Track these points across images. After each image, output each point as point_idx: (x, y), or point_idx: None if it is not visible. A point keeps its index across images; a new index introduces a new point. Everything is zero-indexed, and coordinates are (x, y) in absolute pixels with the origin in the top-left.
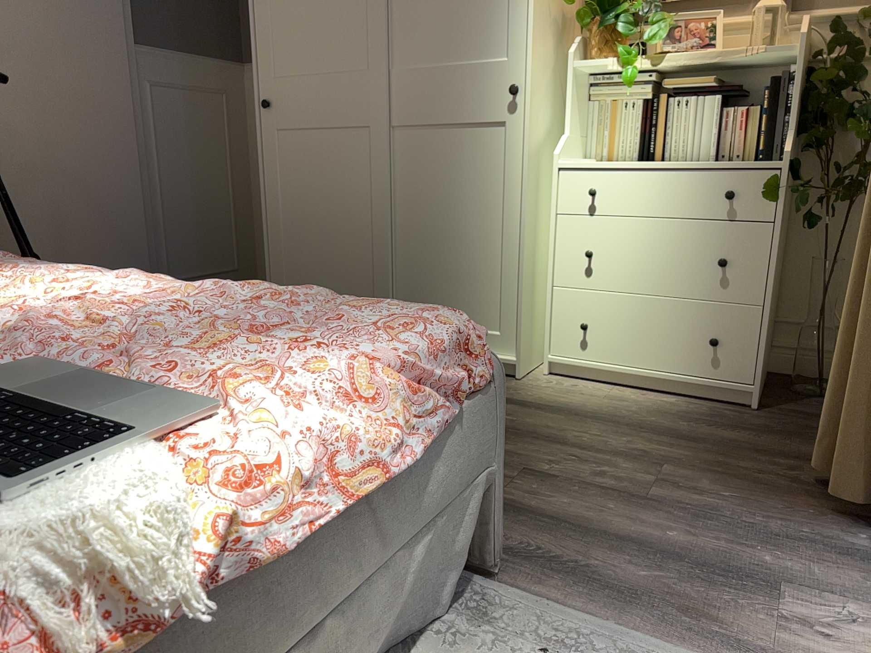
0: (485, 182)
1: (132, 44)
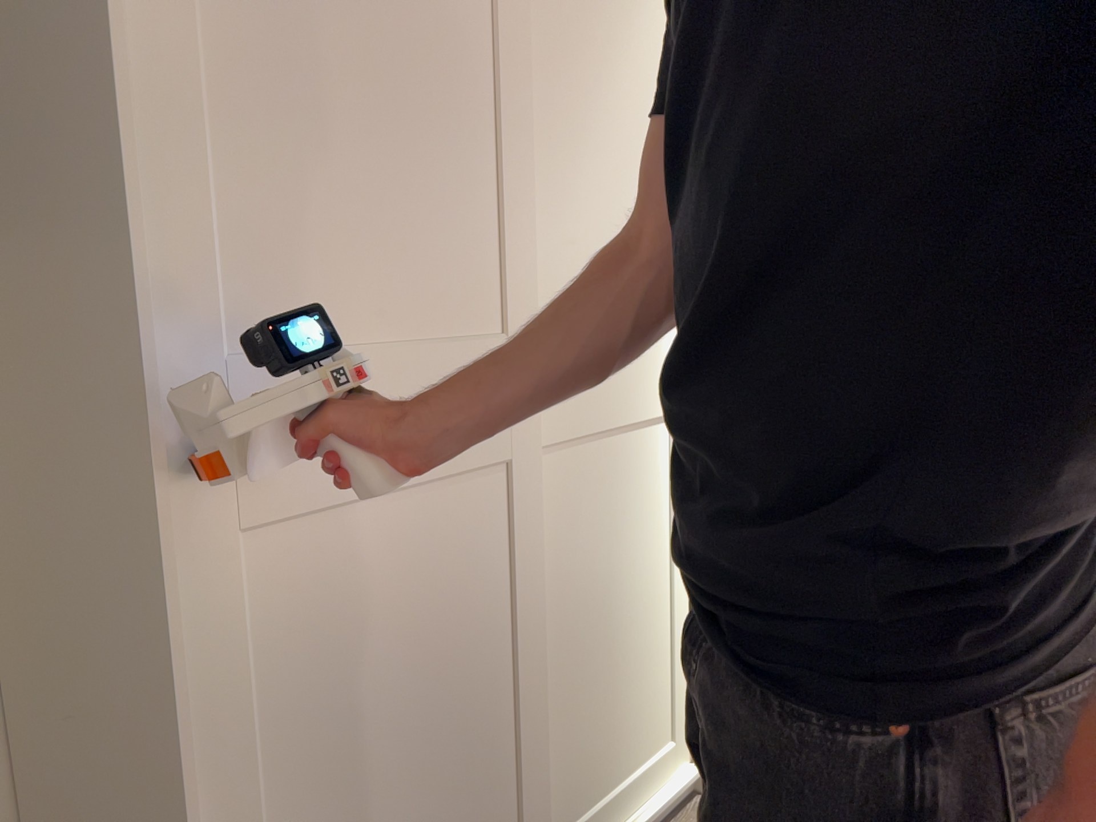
0: (648, 507)
1: None
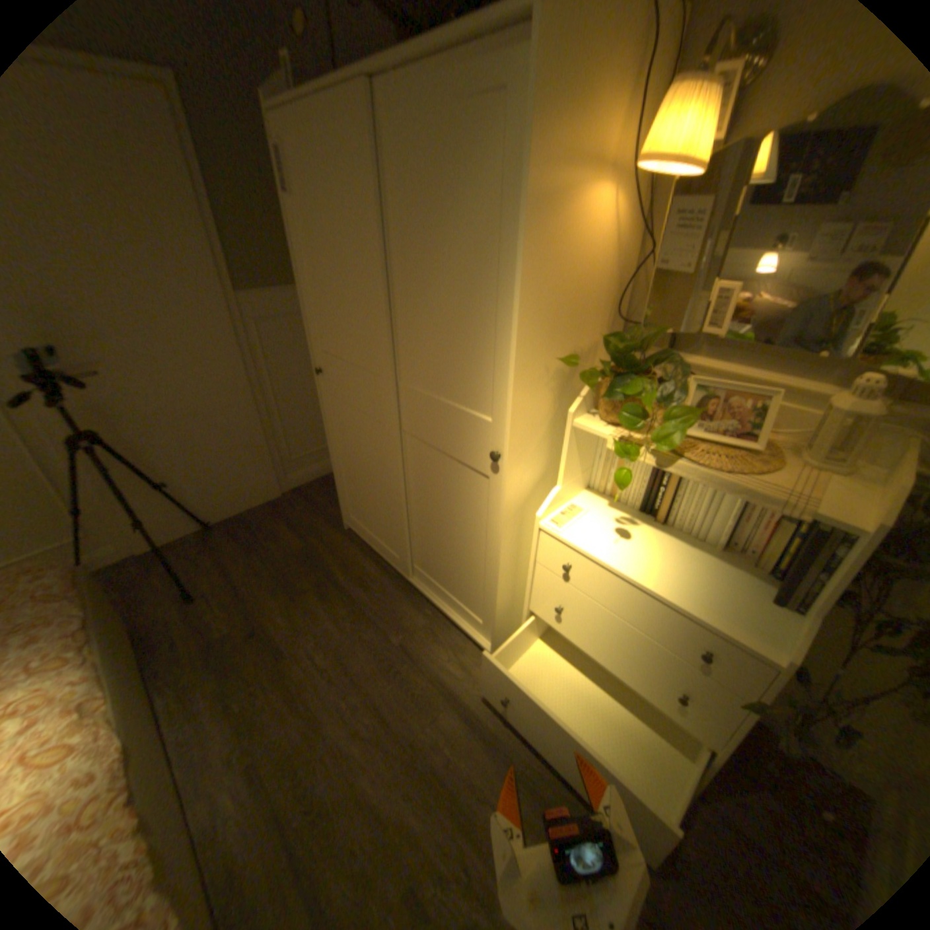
0: (473, 515)
1: (228, 292)
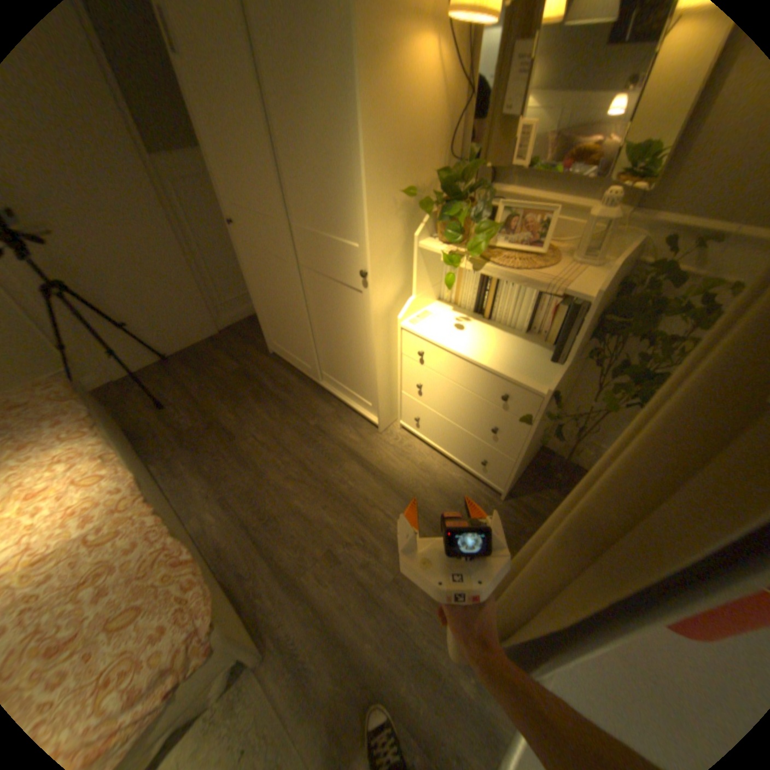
0: (355, 324)
1: (143, 156)
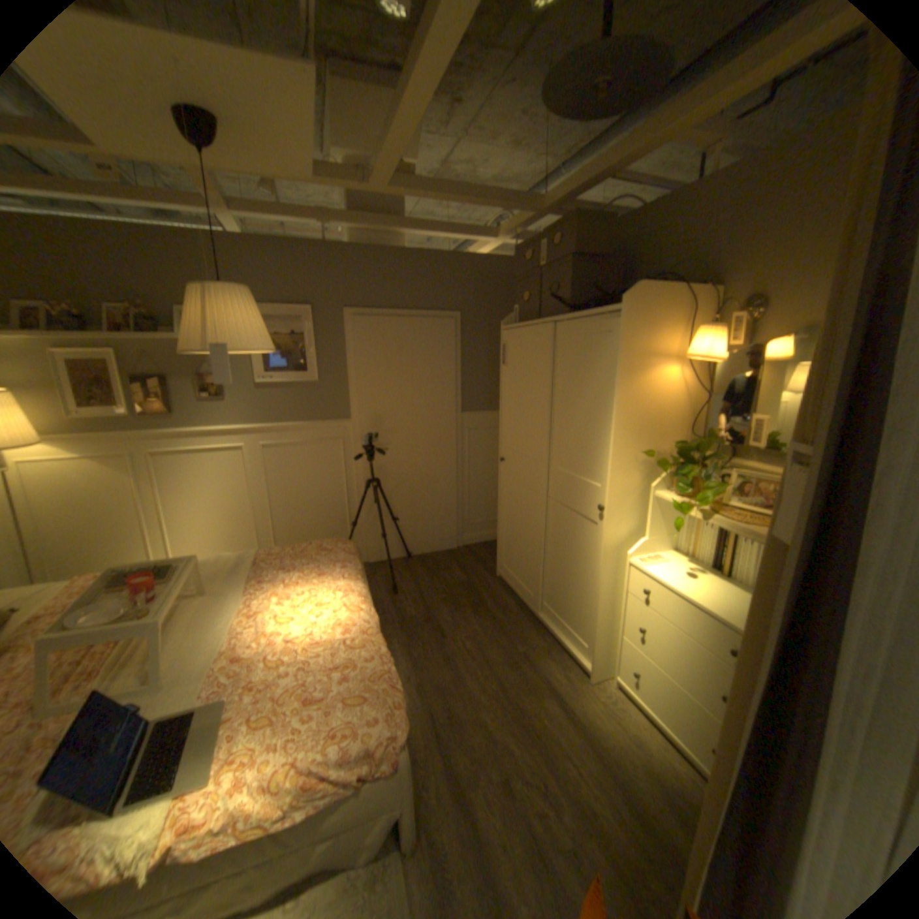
0: (587, 553)
1: (459, 413)
